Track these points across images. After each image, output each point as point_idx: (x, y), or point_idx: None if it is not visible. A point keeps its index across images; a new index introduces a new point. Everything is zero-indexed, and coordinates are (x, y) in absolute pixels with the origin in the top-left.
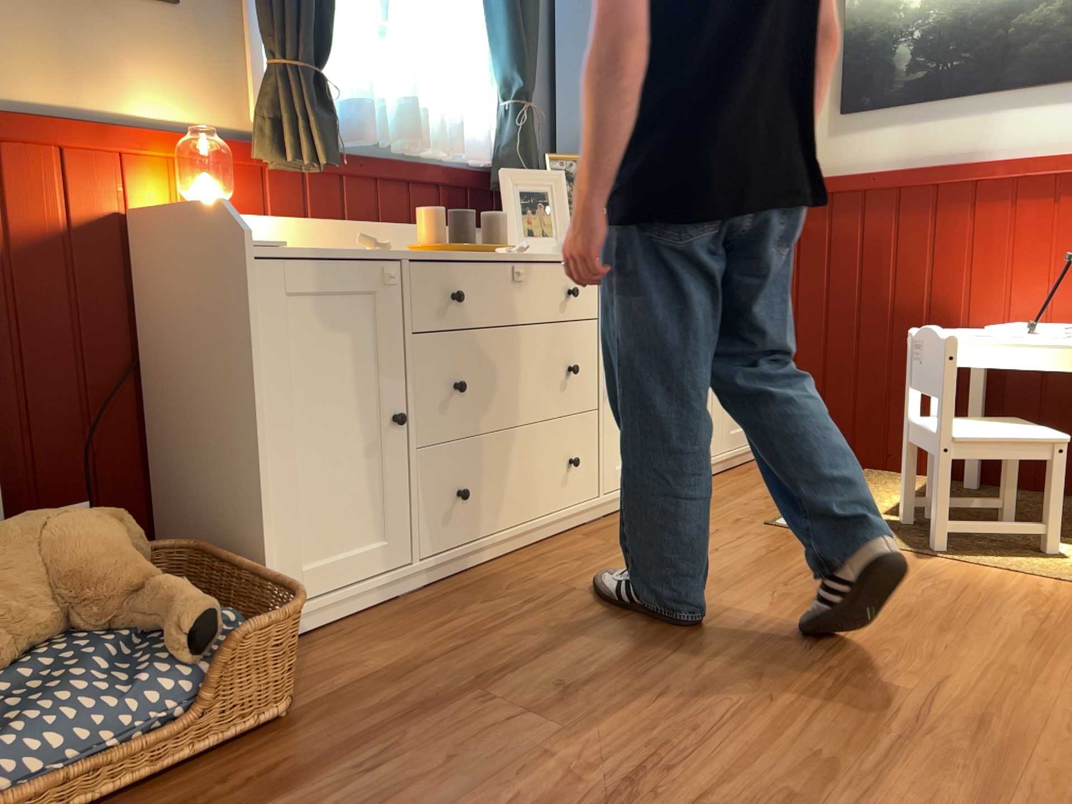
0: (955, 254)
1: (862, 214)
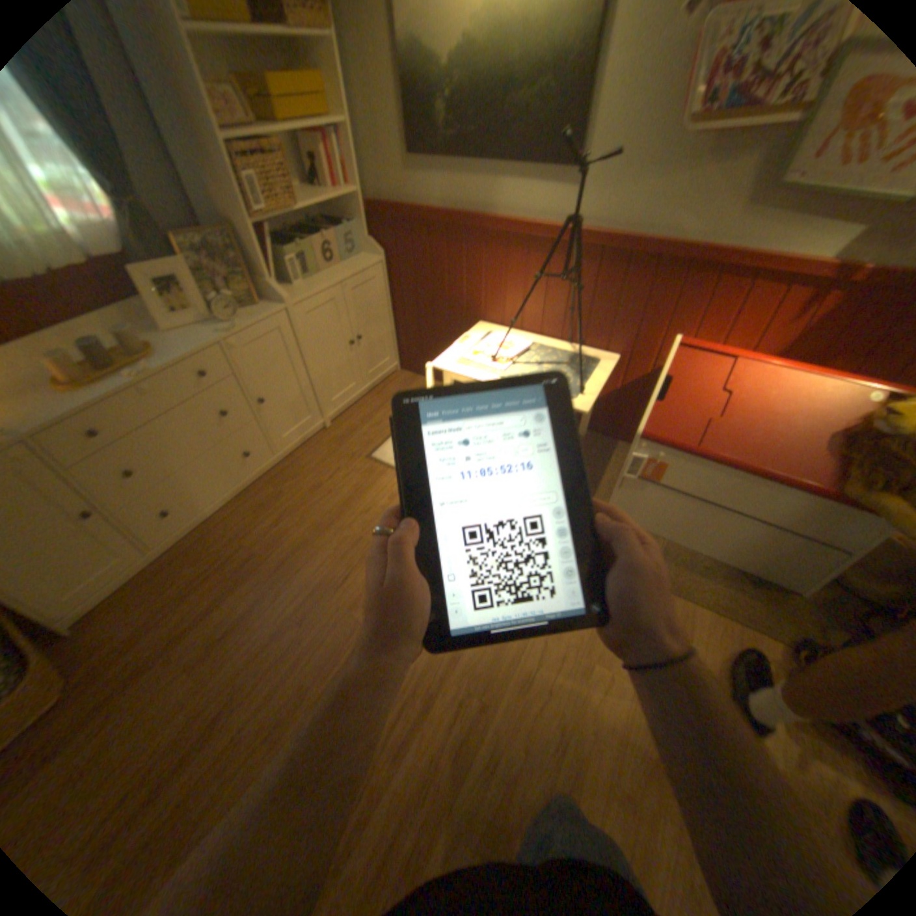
0: (479, 277)
1: (428, 237)
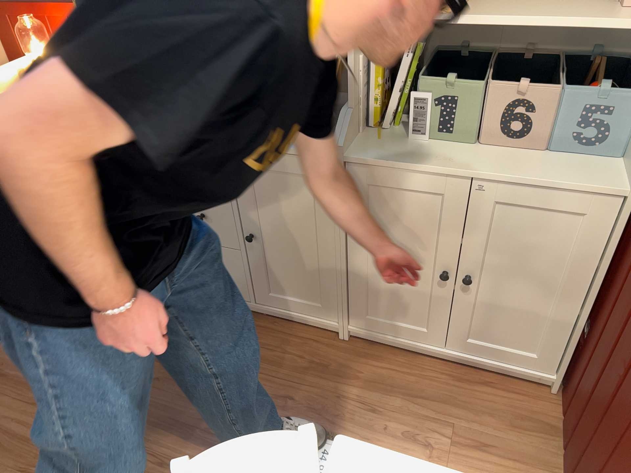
0: None
1: None
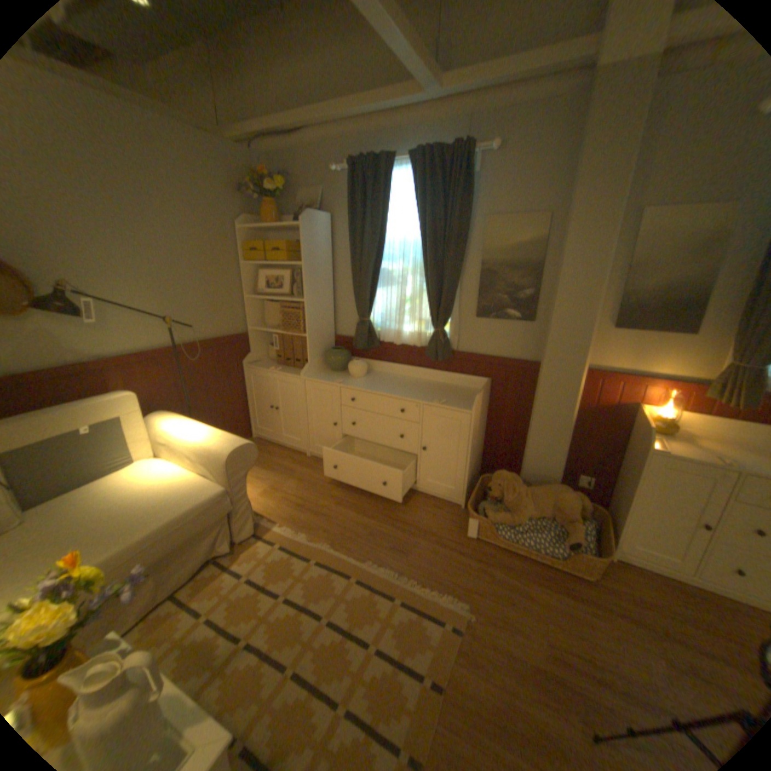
0: None
1: None
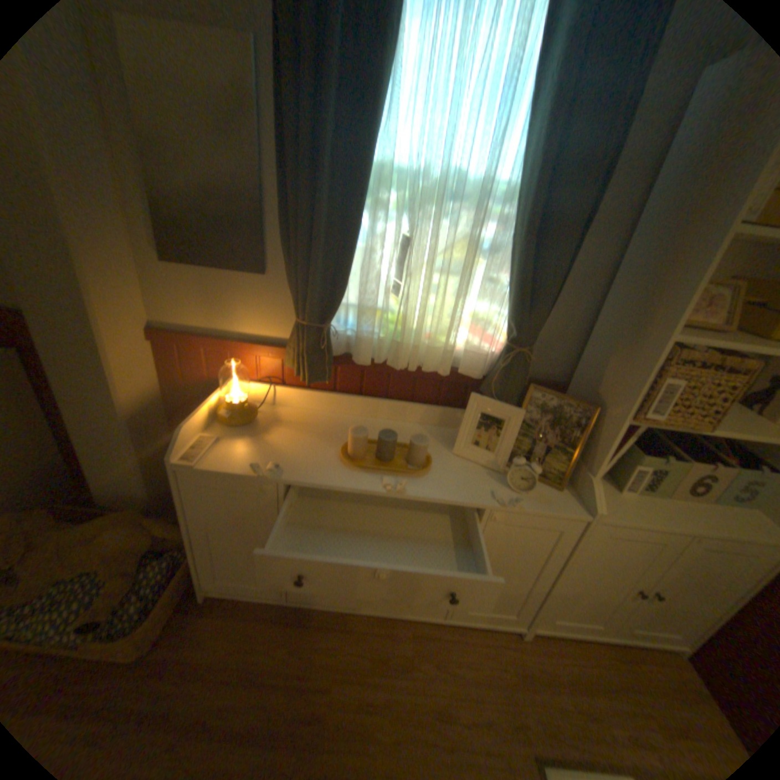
0: None
1: None
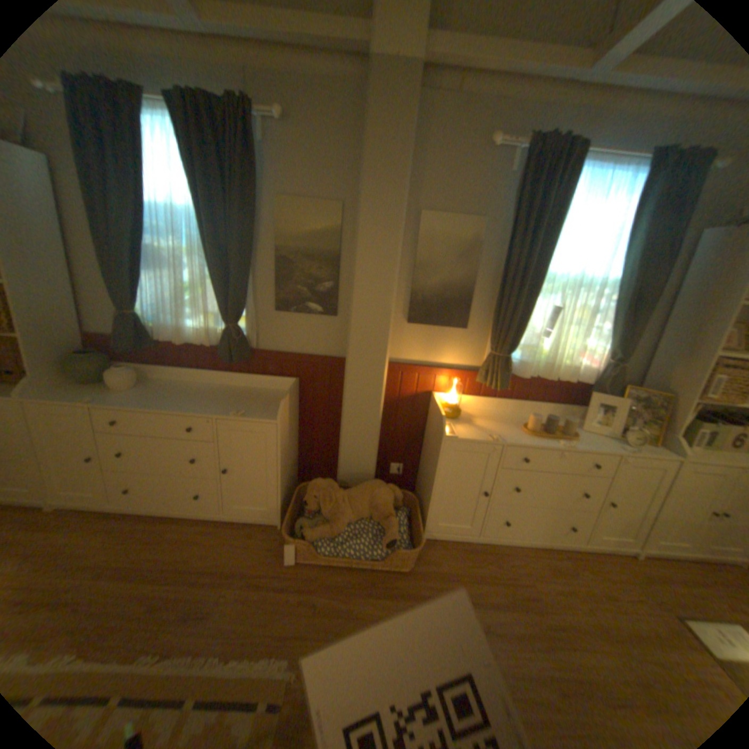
0: None
1: None
